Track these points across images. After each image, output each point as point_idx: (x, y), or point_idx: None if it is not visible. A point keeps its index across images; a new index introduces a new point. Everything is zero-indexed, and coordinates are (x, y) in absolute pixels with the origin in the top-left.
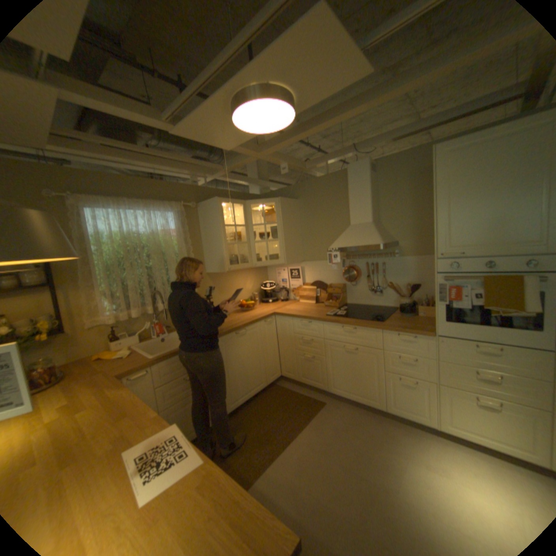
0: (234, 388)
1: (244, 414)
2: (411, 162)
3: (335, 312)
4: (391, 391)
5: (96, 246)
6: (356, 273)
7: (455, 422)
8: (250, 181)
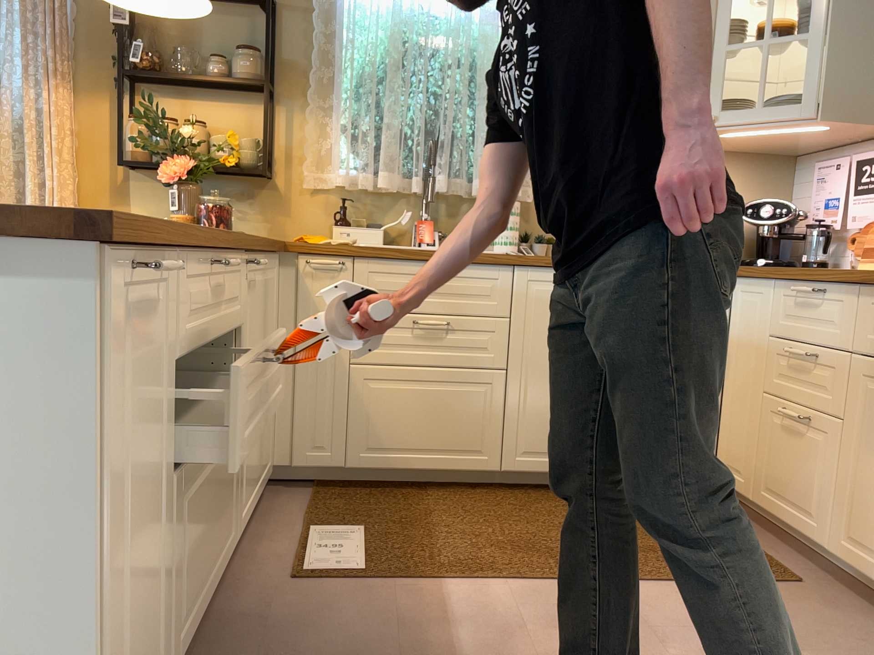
0: (539, 415)
1: (550, 498)
2: None
3: None
4: None
5: (353, 28)
6: None
7: None
8: None
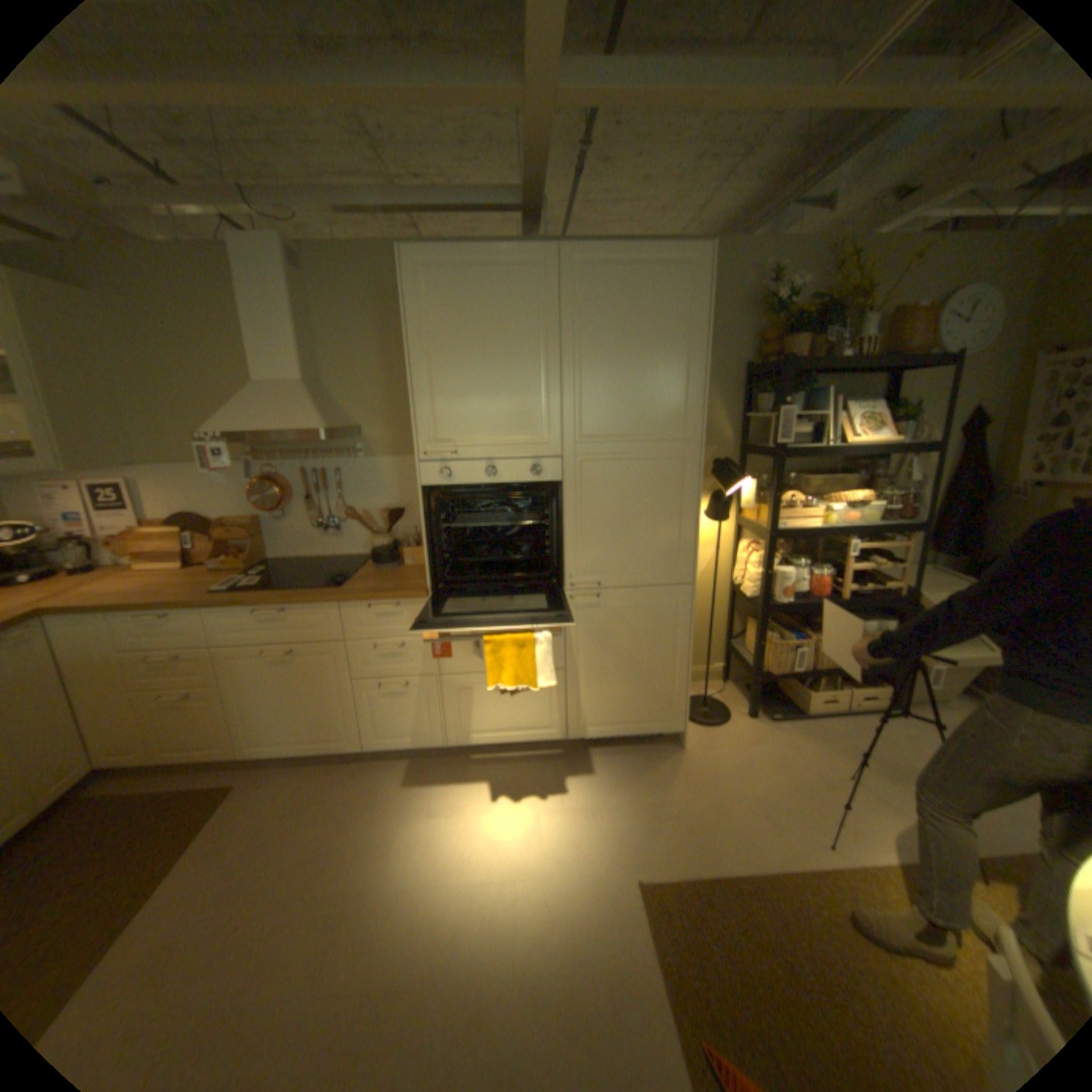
0: None
1: None
2: (370, 270)
3: (233, 583)
4: (365, 712)
5: None
6: (280, 492)
7: (464, 724)
8: None
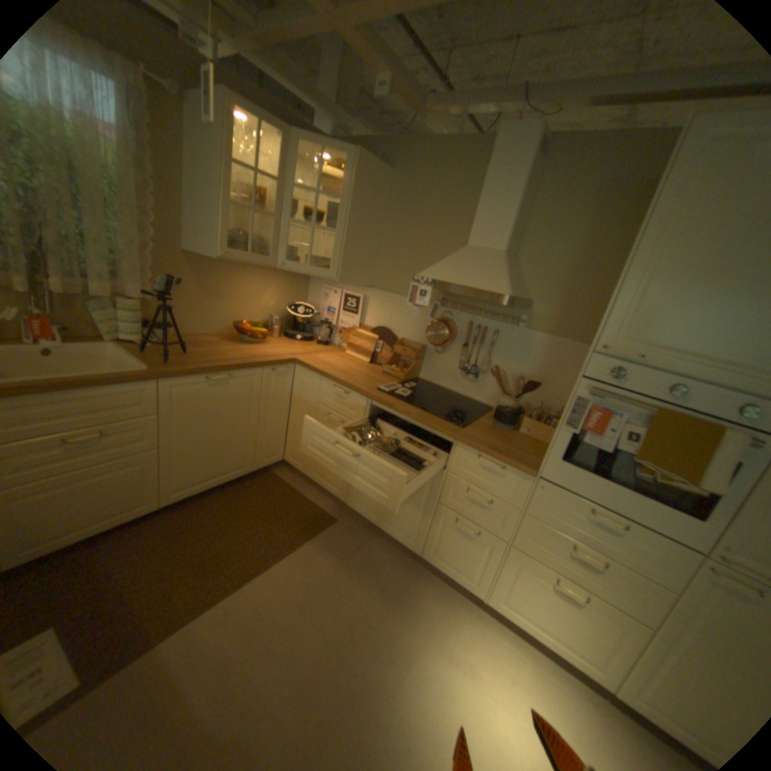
0: (184, 469)
1: (196, 511)
2: (613, 160)
3: (394, 389)
4: (438, 532)
5: None
6: (449, 335)
7: (513, 600)
8: (316, 98)
